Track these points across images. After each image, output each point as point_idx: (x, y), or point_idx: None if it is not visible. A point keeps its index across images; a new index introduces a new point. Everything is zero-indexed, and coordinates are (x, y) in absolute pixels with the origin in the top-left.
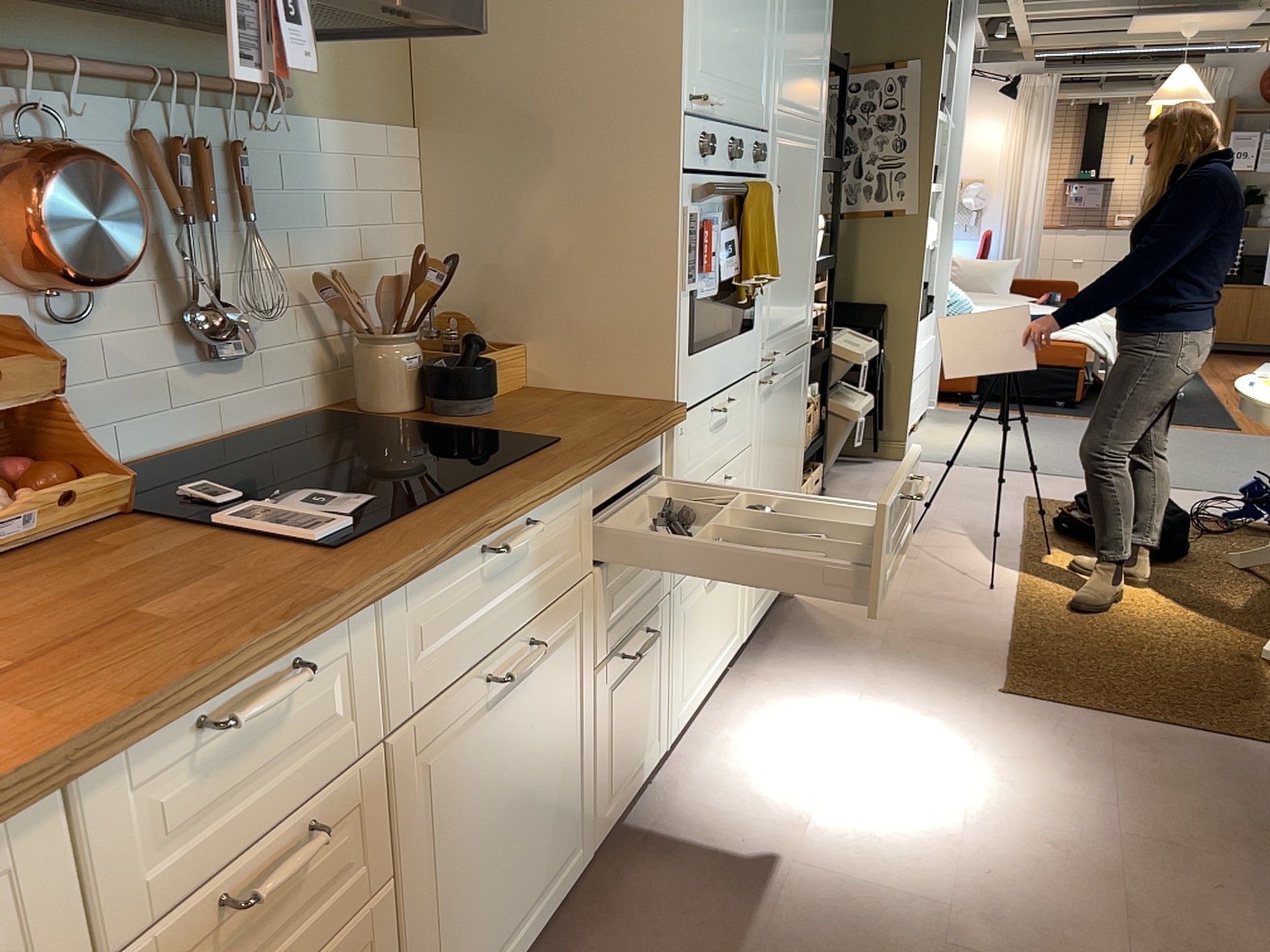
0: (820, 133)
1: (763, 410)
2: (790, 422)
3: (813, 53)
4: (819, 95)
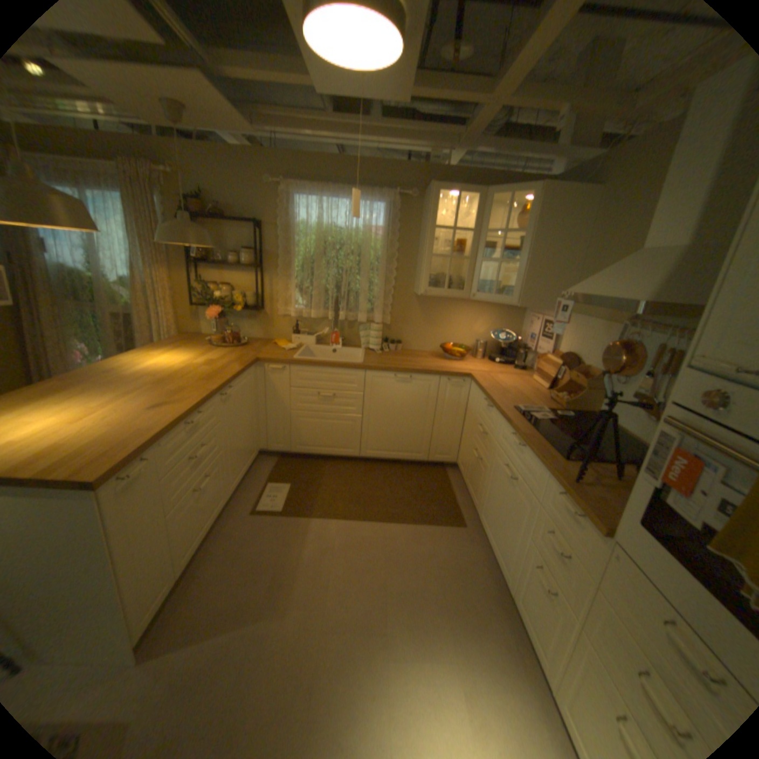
0: None
1: None
2: None
3: None
4: None
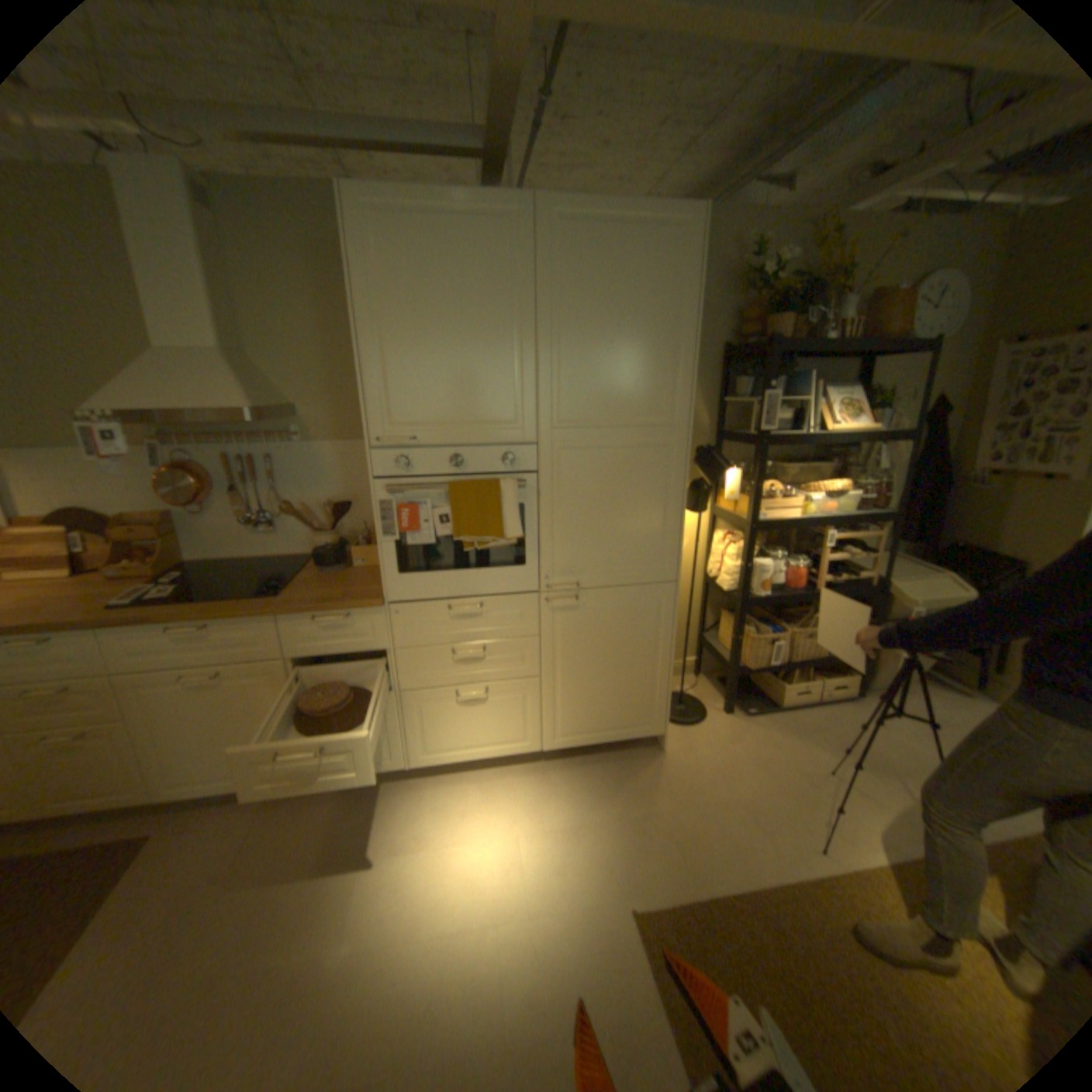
0: (672, 432)
1: (556, 618)
2: (625, 632)
3: (636, 377)
4: (661, 405)
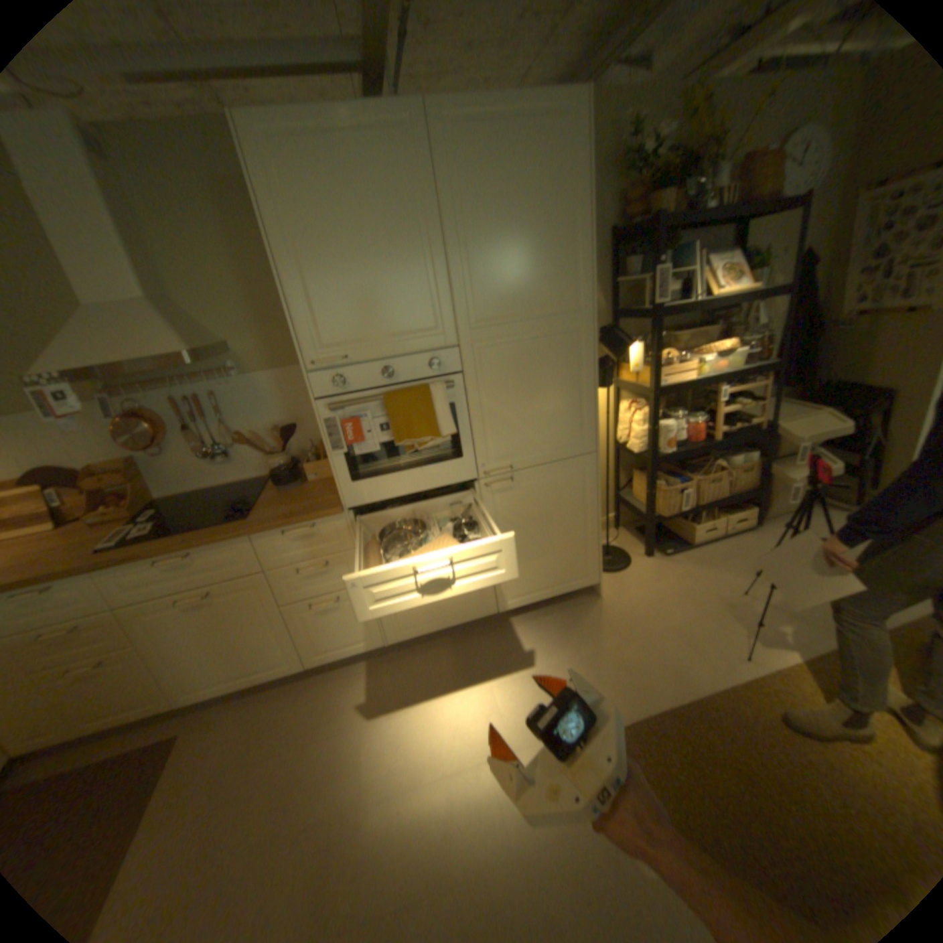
0: (579, 316)
1: (496, 498)
2: (557, 502)
3: (542, 269)
4: (567, 292)
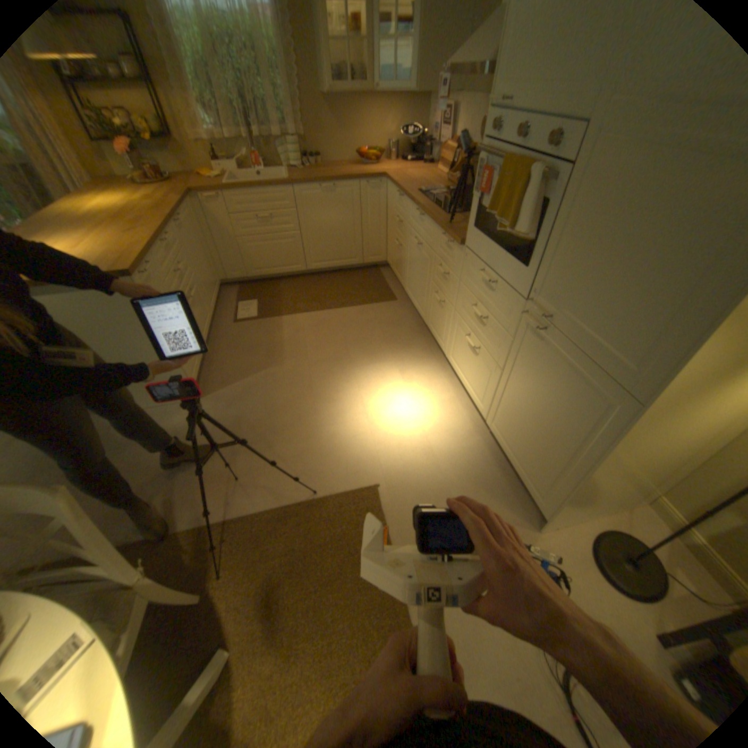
0: None
1: (525, 336)
2: (562, 403)
3: None
4: None
